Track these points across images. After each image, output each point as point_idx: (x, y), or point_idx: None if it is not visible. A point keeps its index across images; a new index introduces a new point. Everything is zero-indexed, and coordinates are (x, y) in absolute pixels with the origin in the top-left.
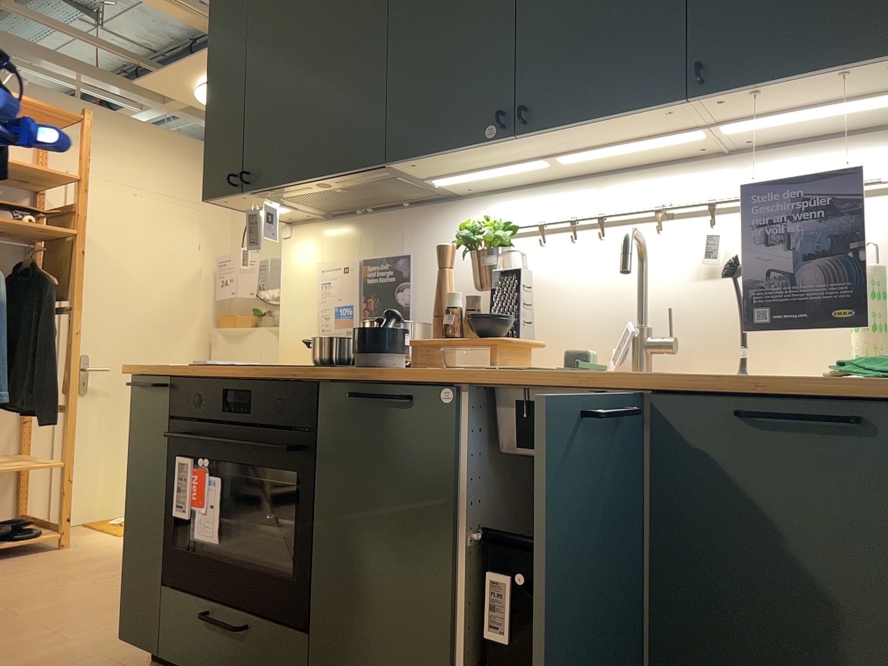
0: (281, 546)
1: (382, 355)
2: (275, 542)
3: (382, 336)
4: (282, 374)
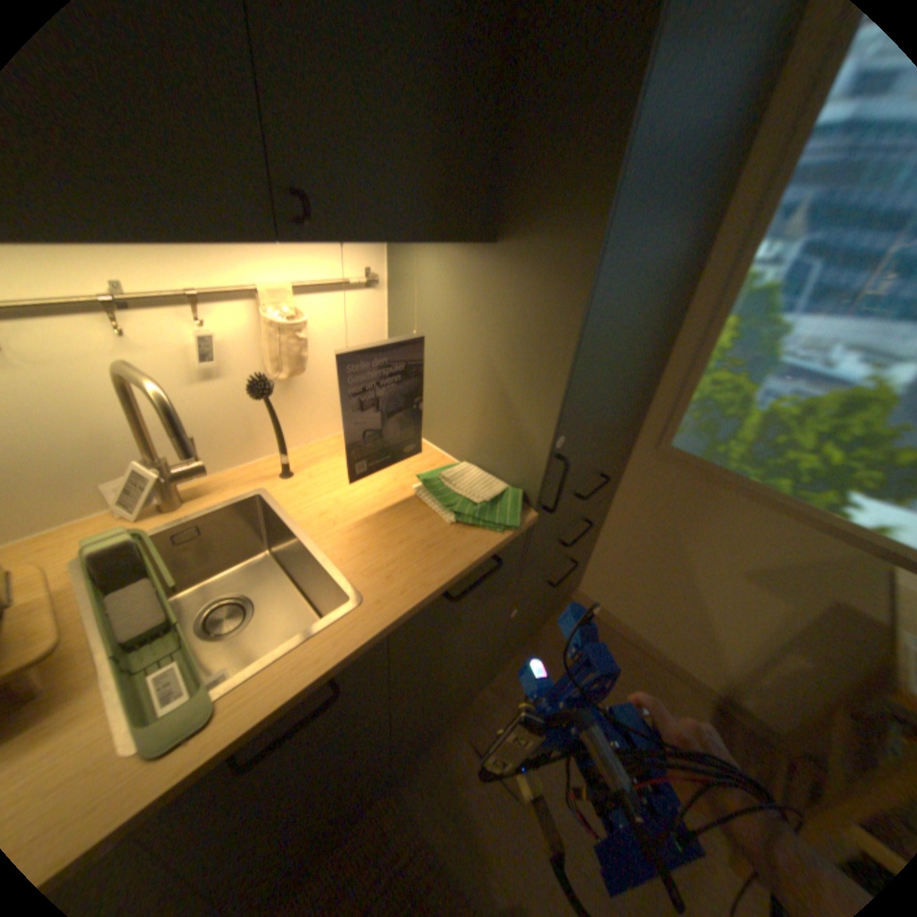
0: None
1: None
2: None
3: None
4: None
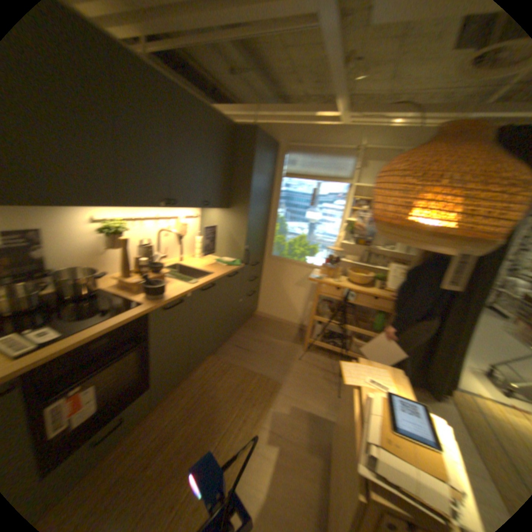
0: (118, 383)
1: (163, 292)
2: (118, 383)
3: (164, 286)
4: (128, 318)
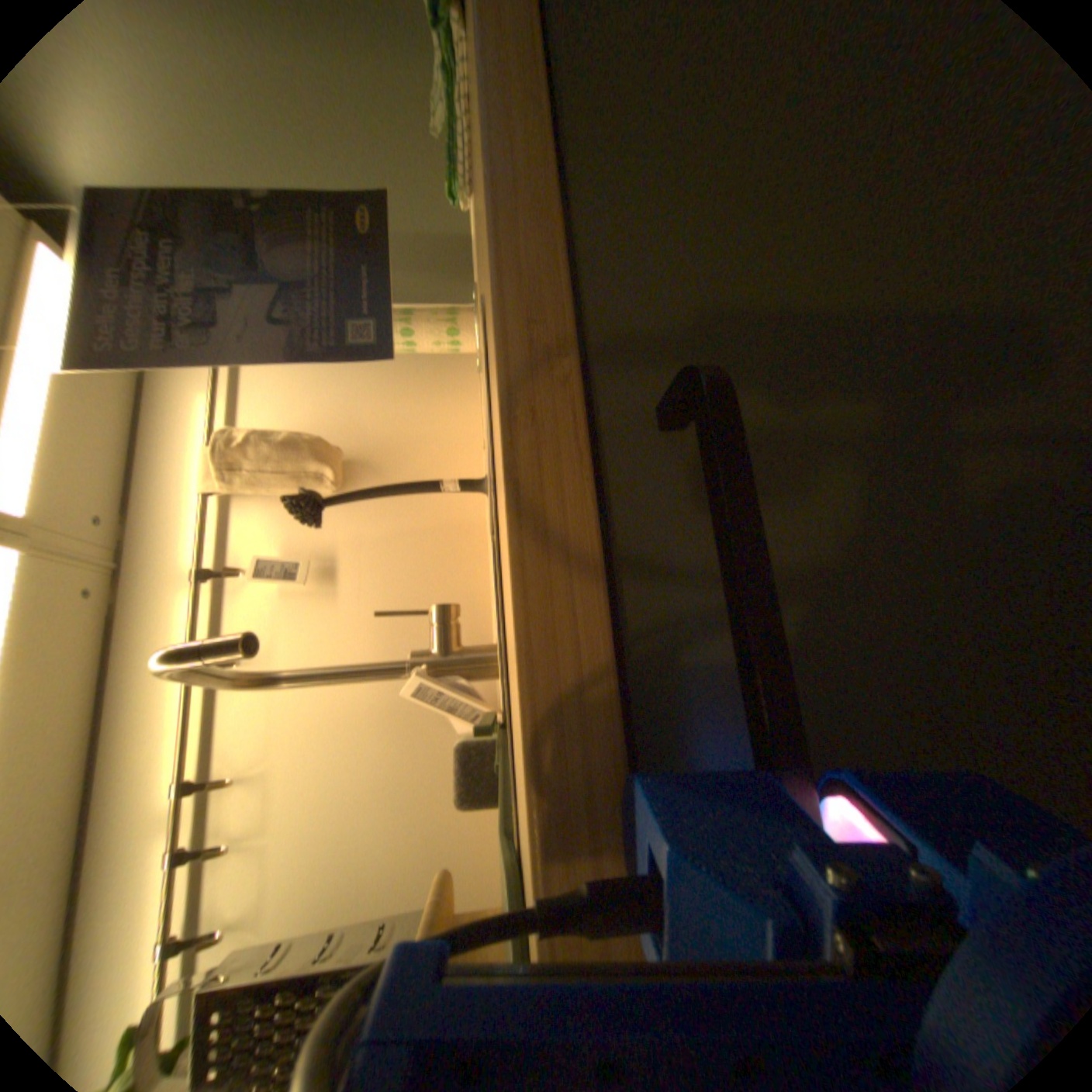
0: None
1: None
2: None
3: None
4: None
